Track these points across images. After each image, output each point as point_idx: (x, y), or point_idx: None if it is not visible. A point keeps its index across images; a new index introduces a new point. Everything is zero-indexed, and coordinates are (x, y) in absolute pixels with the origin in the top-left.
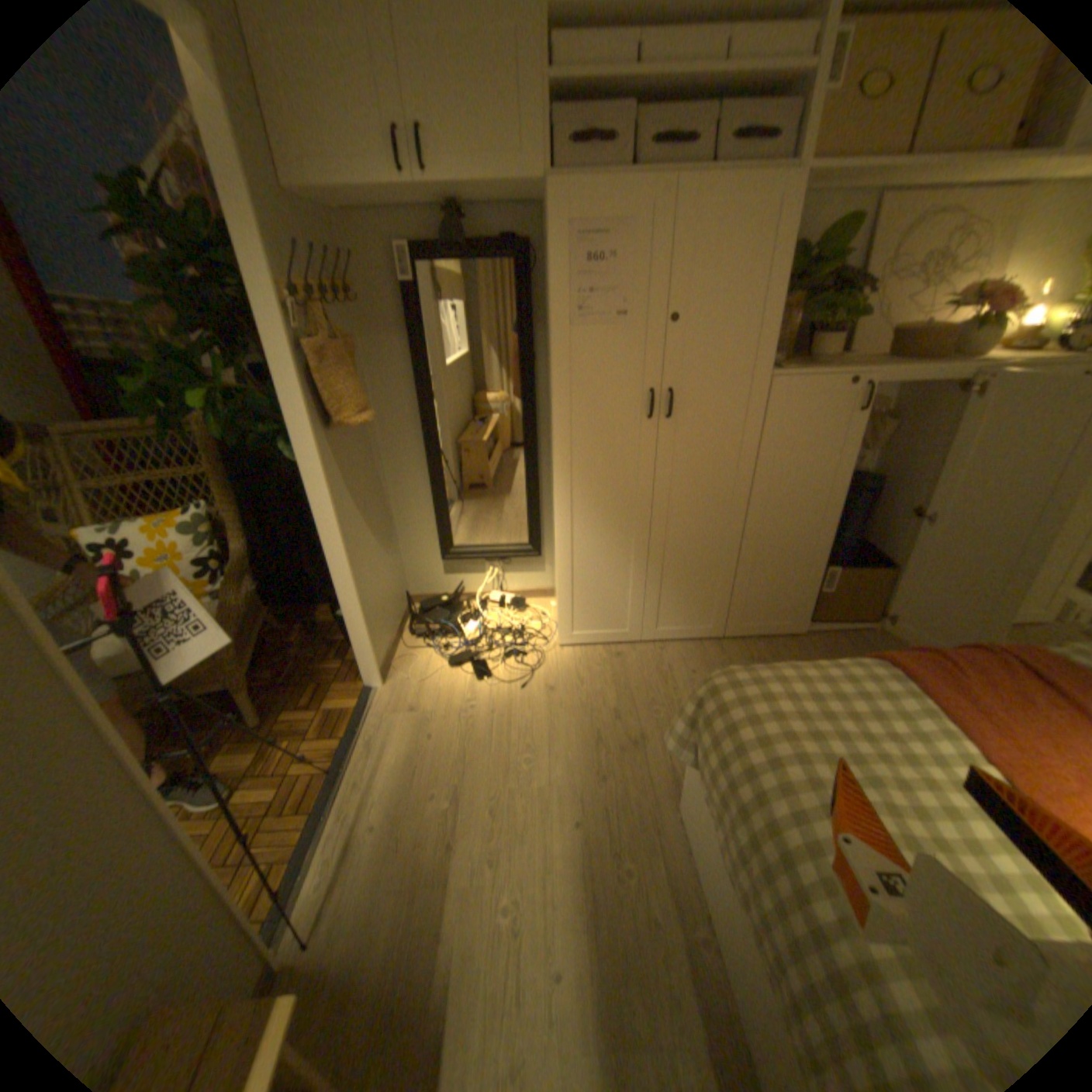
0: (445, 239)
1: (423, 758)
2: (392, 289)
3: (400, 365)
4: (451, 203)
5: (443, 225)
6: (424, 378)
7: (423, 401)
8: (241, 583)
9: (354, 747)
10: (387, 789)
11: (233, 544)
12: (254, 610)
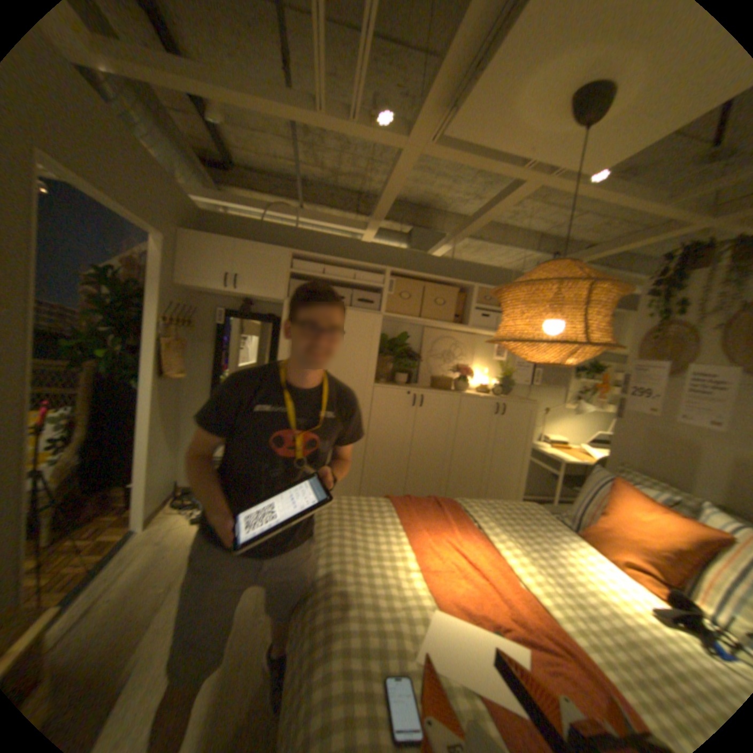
0: (243, 311)
1: (156, 568)
2: (213, 325)
3: (208, 358)
4: (248, 299)
5: (243, 306)
6: (218, 366)
7: (215, 376)
8: (73, 457)
9: (112, 561)
10: (127, 583)
11: (78, 434)
12: (72, 478)
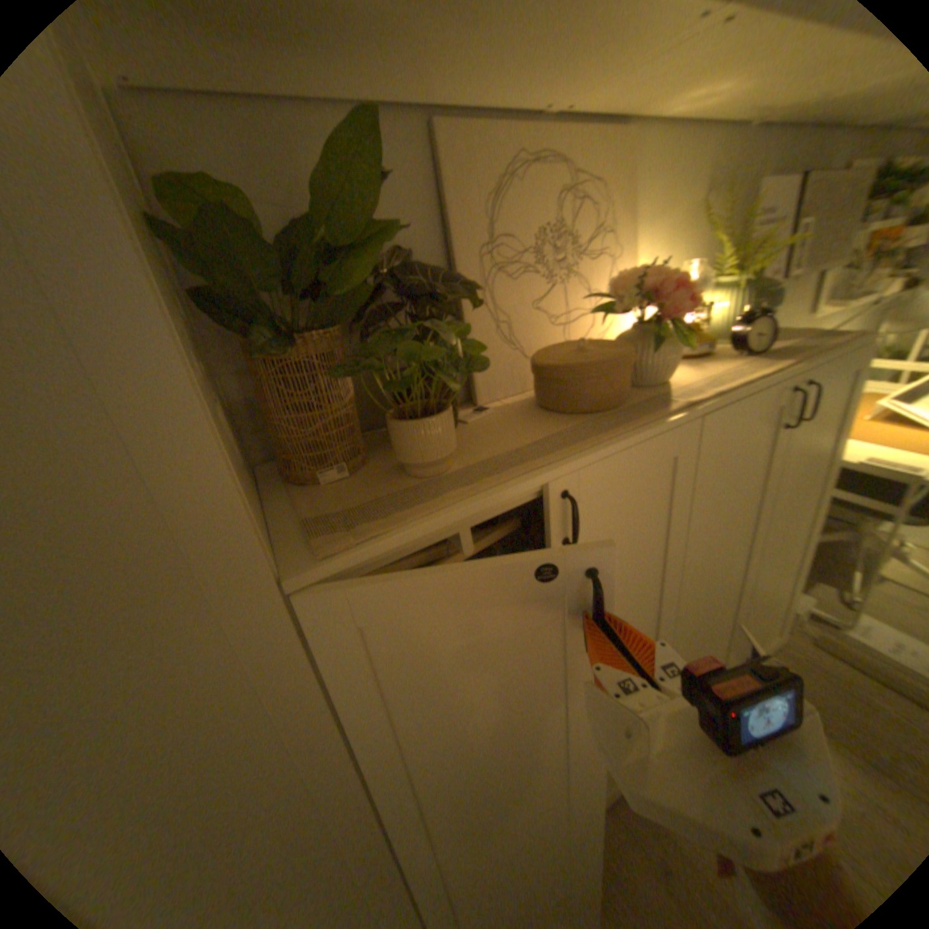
0: None
1: None
2: None
3: None
4: None
5: None
6: None
7: None
8: None
9: None
10: None
11: None
12: None
